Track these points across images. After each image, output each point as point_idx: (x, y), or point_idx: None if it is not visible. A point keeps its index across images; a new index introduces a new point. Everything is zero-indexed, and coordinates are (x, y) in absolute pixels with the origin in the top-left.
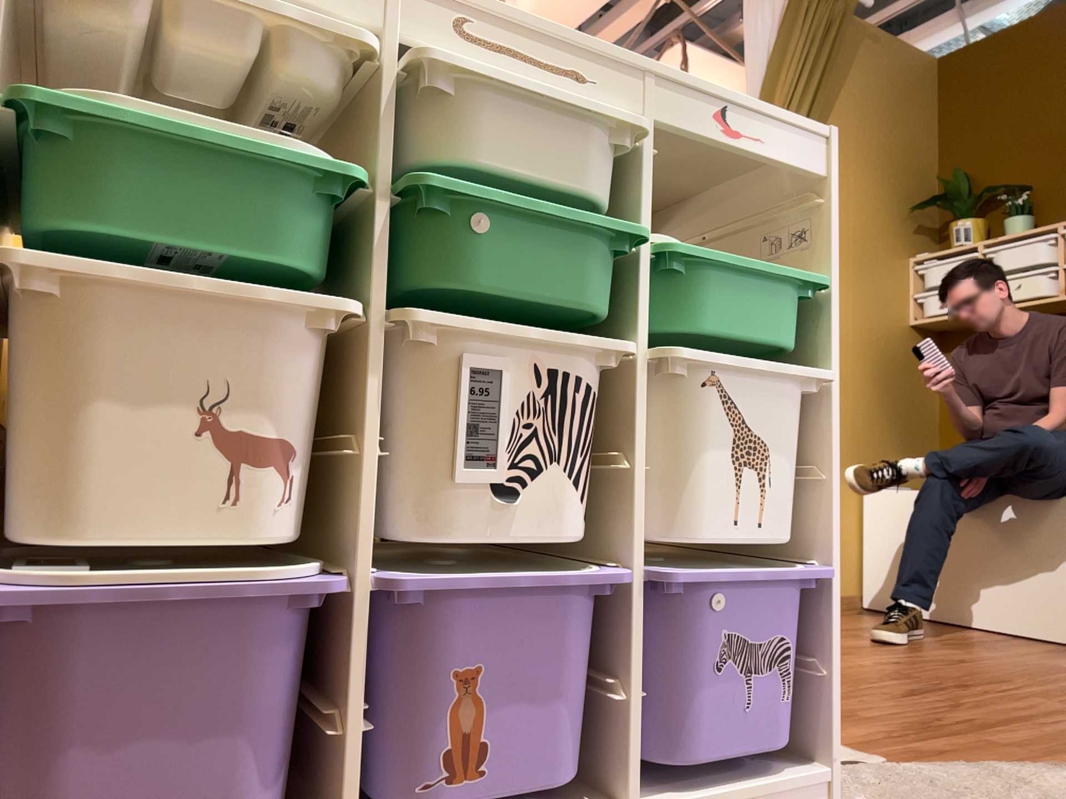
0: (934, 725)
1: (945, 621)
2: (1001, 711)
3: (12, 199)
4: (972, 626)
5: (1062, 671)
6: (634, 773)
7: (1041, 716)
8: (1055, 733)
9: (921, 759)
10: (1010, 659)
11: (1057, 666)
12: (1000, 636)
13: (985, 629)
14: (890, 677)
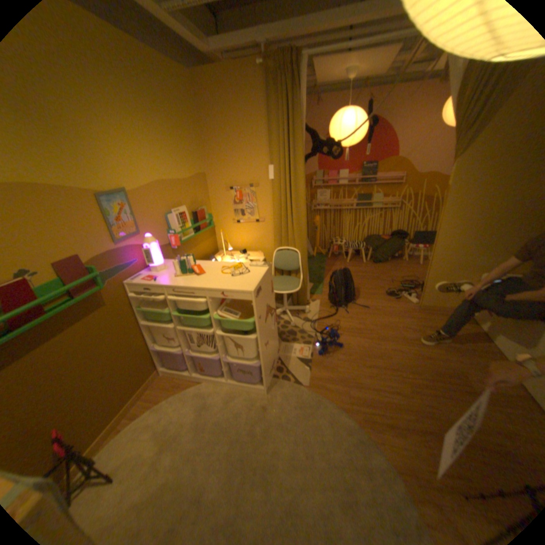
0: (344, 383)
1: (486, 335)
2: (378, 387)
3: (143, 312)
4: (491, 342)
5: (455, 382)
6: (227, 378)
7: (385, 395)
8: (370, 402)
9: (315, 391)
10: (450, 368)
11: (461, 379)
12: (490, 353)
13: (494, 346)
14: (378, 360)
